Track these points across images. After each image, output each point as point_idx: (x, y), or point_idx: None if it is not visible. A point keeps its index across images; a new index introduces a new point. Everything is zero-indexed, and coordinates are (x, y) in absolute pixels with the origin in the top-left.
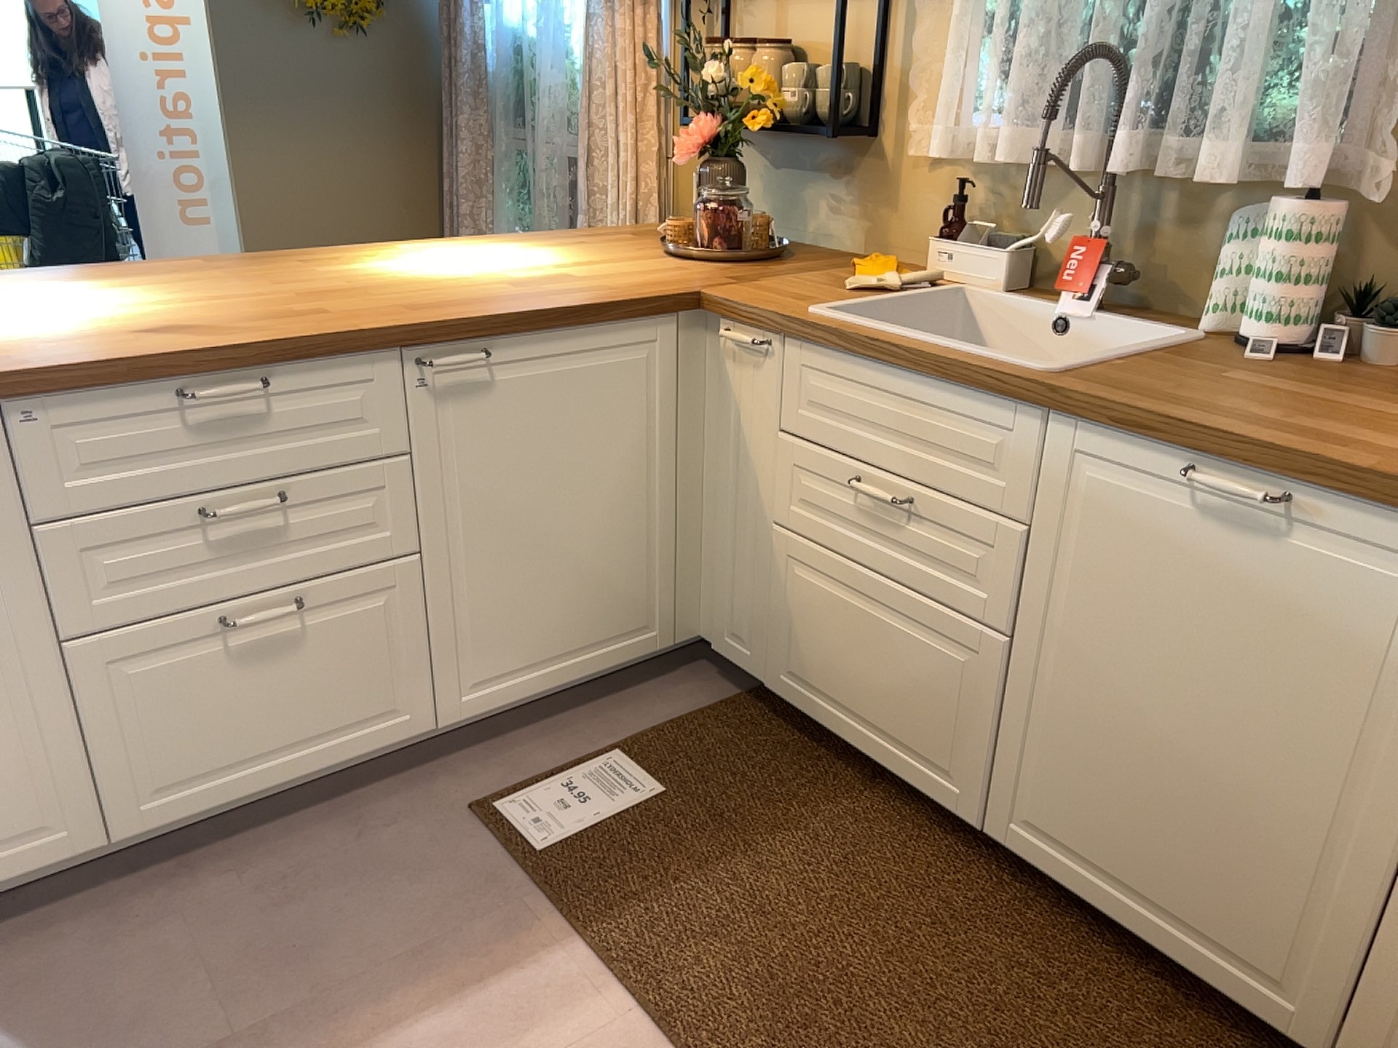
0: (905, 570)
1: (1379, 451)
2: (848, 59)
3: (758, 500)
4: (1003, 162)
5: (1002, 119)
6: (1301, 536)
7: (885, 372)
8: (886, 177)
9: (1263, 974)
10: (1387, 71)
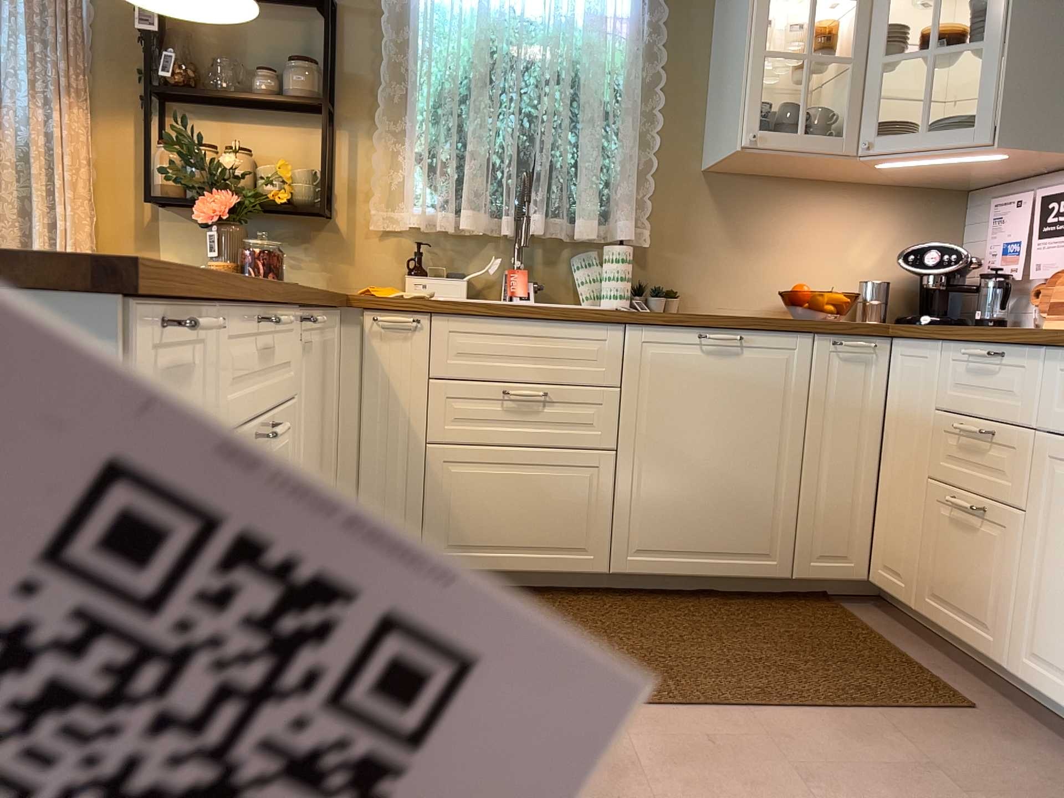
0: (543, 438)
1: (753, 316)
2: (303, 167)
3: (408, 433)
4: (470, 226)
5: (449, 206)
6: (748, 351)
7: (519, 323)
8: (346, 243)
9: (762, 555)
10: (632, 193)
